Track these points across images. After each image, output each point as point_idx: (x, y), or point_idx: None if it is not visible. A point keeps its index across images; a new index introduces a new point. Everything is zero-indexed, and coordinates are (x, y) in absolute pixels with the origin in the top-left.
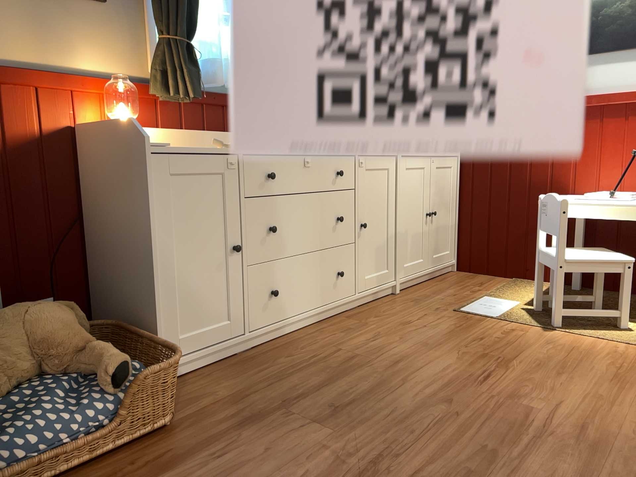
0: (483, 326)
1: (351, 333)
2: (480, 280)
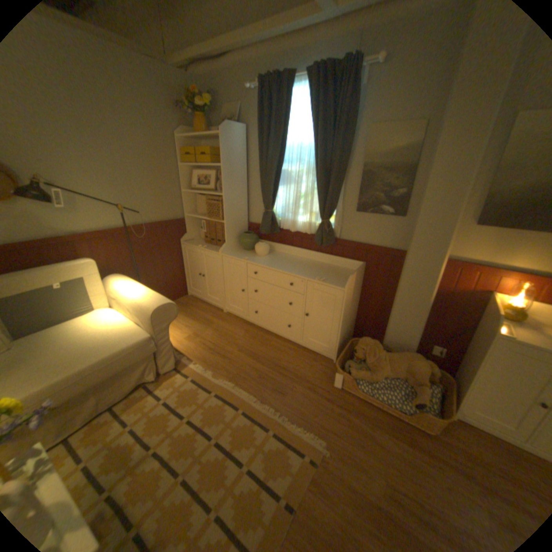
0: None
1: None
2: None
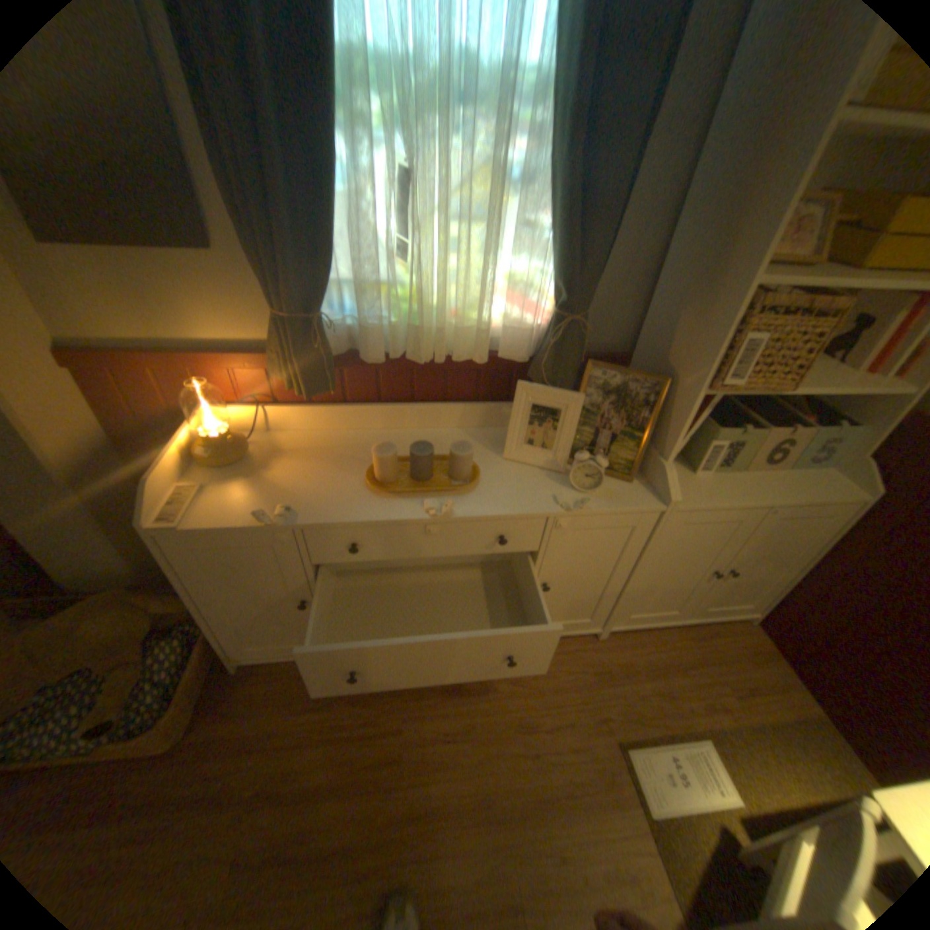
0: (605, 830)
1: (450, 703)
2: (764, 683)
